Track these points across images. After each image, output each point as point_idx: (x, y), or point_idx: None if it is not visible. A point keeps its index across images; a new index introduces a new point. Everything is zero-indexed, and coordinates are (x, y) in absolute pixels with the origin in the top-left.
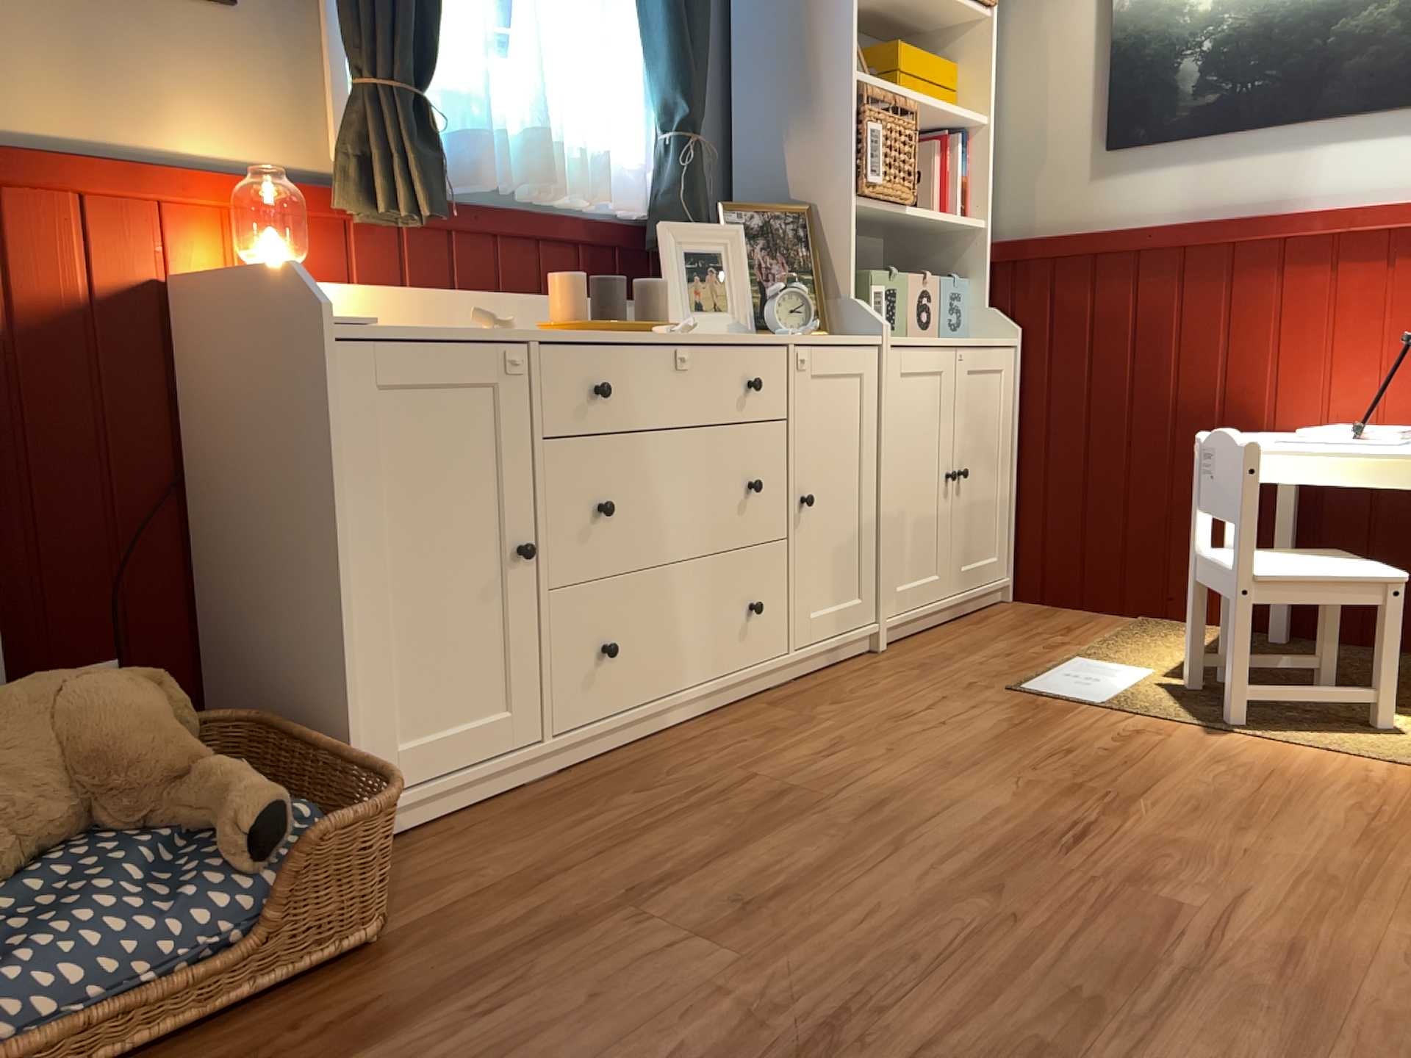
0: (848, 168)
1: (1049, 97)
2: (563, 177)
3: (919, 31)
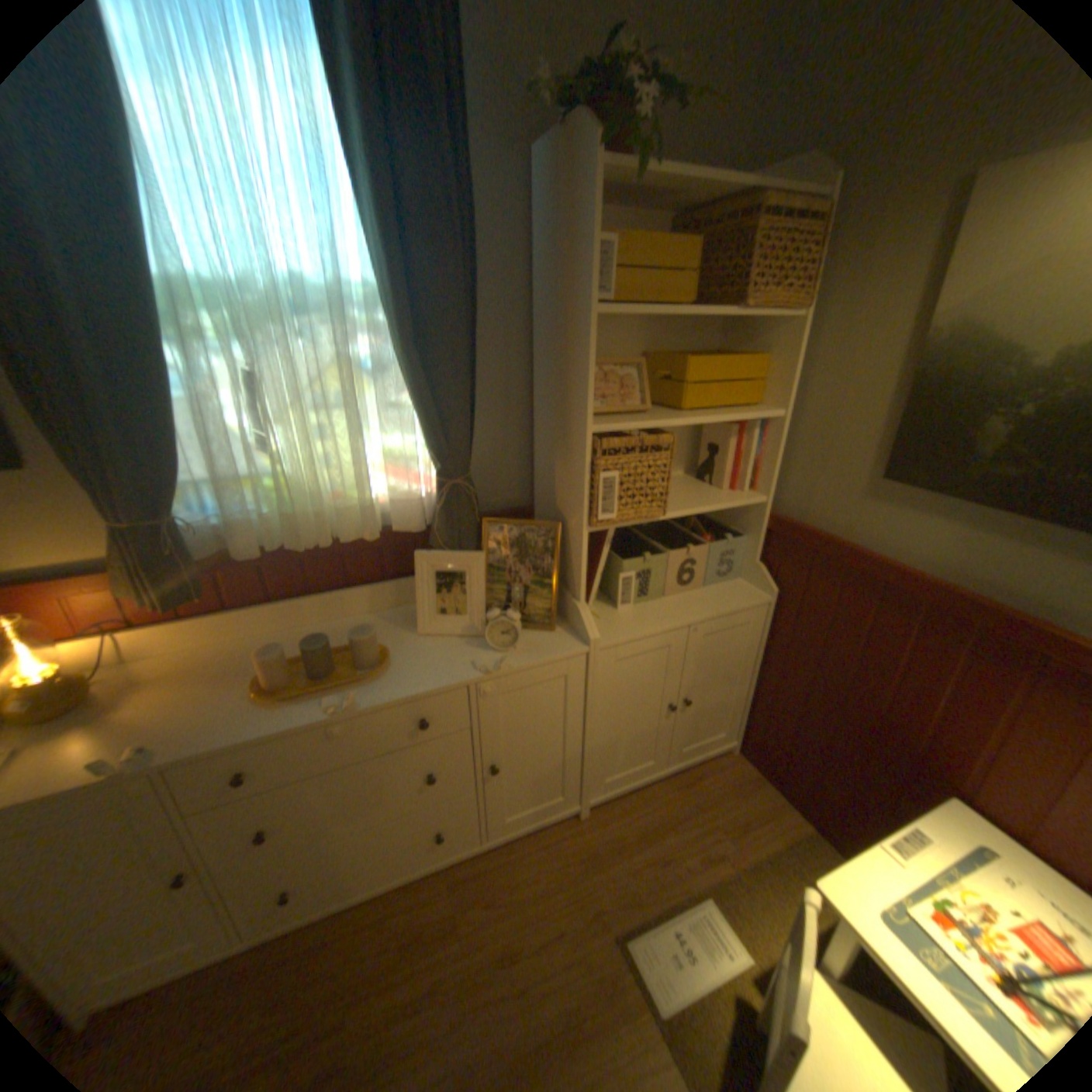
0: (583, 506)
1: (848, 402)
2: (345, 515)
3: (744, 314)
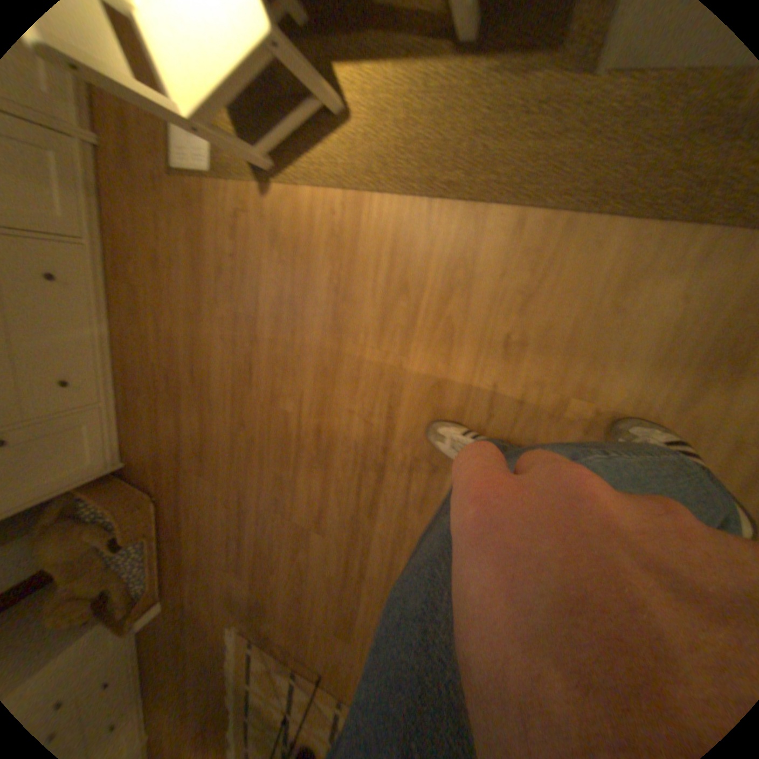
0: None
1: None
2: None
3: None
